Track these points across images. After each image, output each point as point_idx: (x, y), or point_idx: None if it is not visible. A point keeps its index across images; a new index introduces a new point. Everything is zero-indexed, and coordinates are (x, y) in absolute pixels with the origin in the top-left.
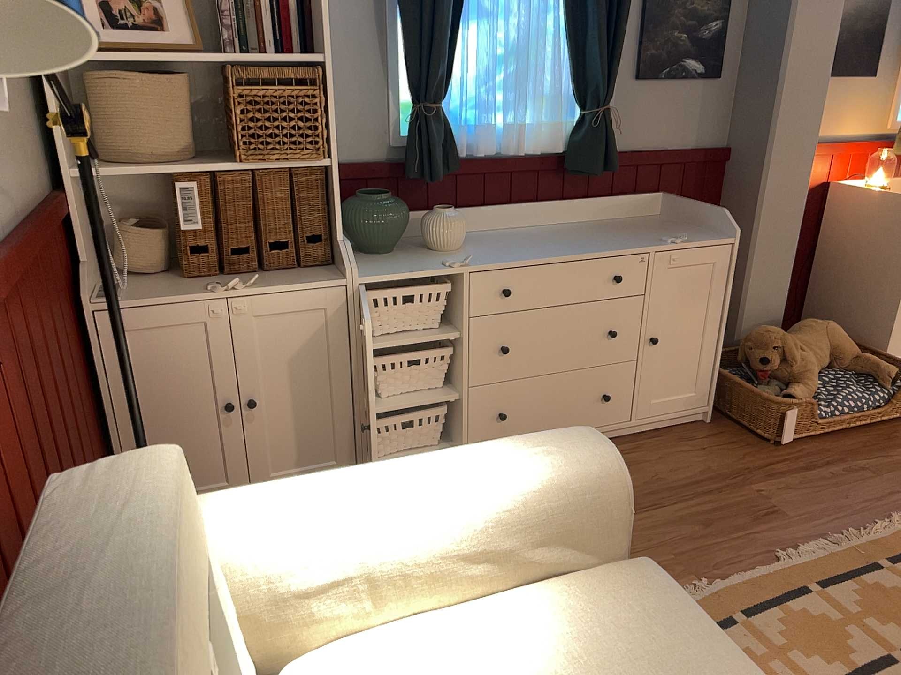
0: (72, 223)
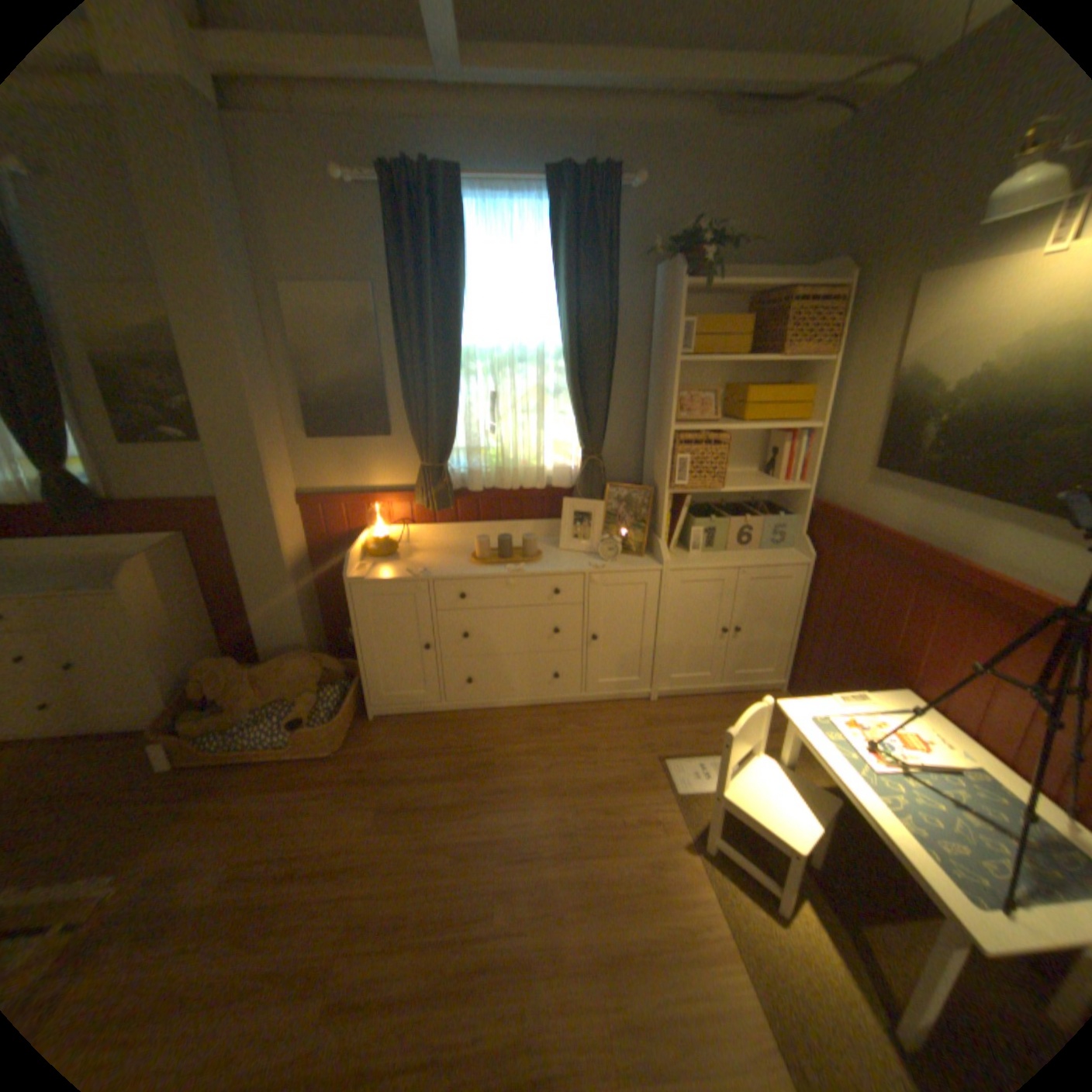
0: None
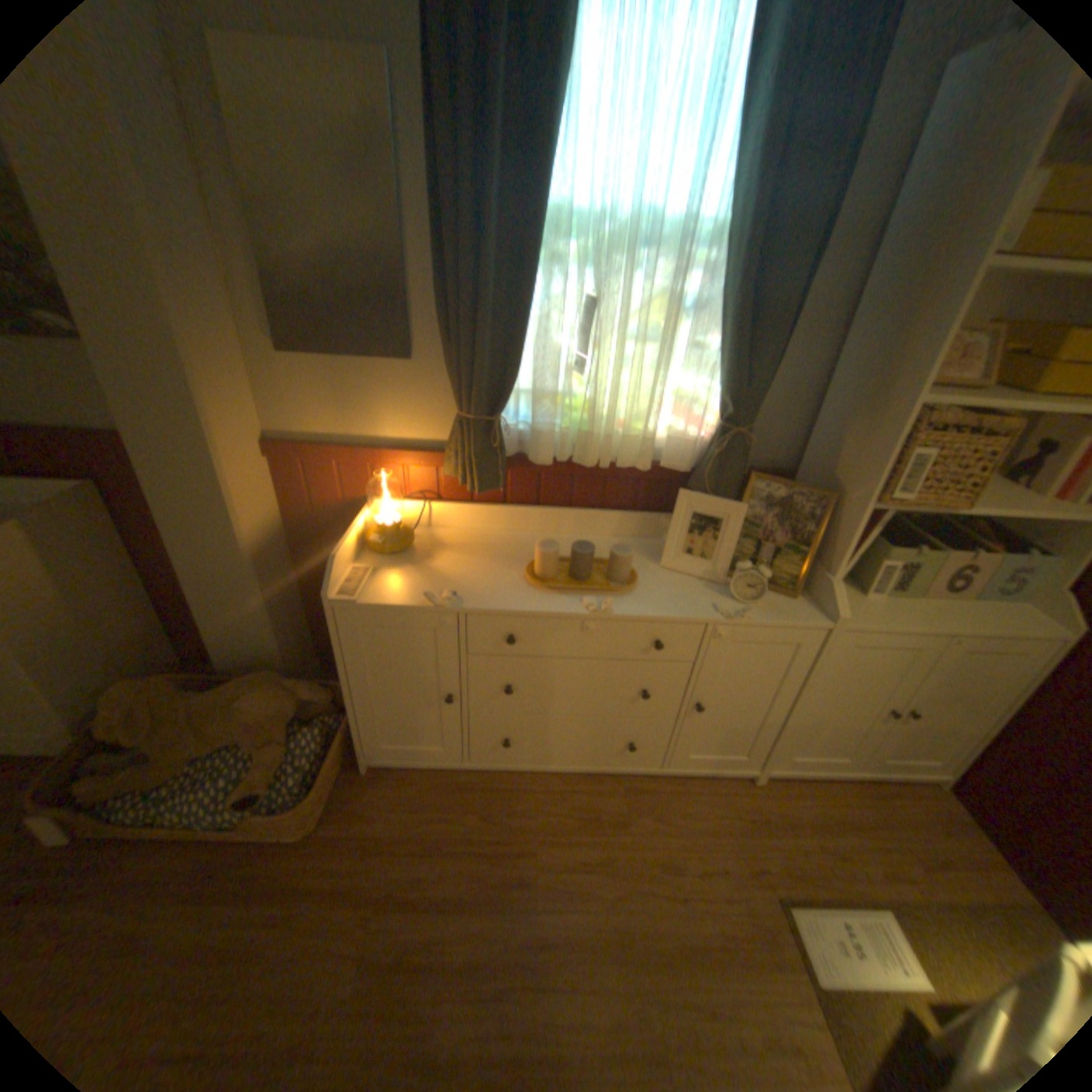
0: None
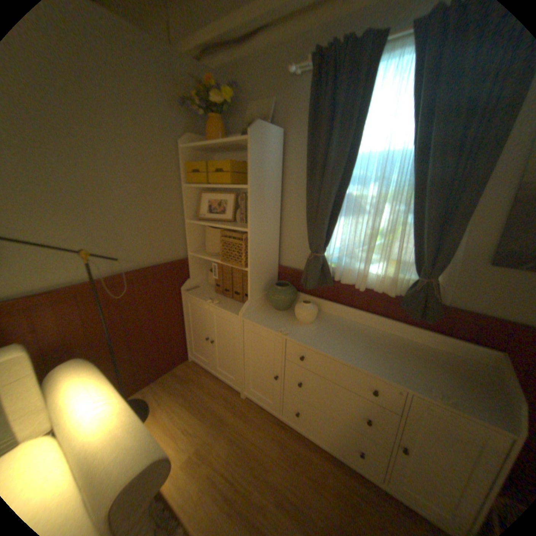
0: (189, 266)
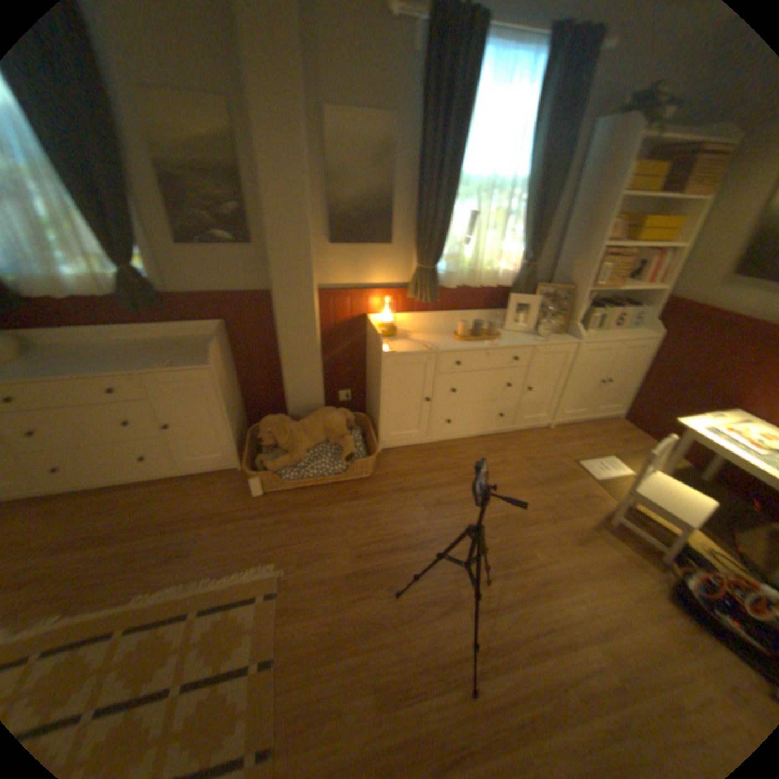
0: None
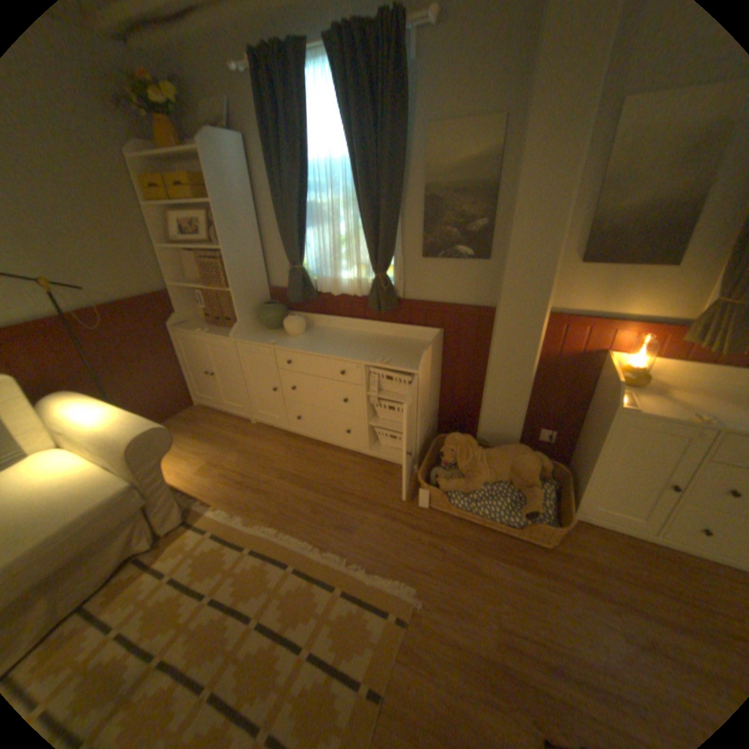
0: (171, 300)
